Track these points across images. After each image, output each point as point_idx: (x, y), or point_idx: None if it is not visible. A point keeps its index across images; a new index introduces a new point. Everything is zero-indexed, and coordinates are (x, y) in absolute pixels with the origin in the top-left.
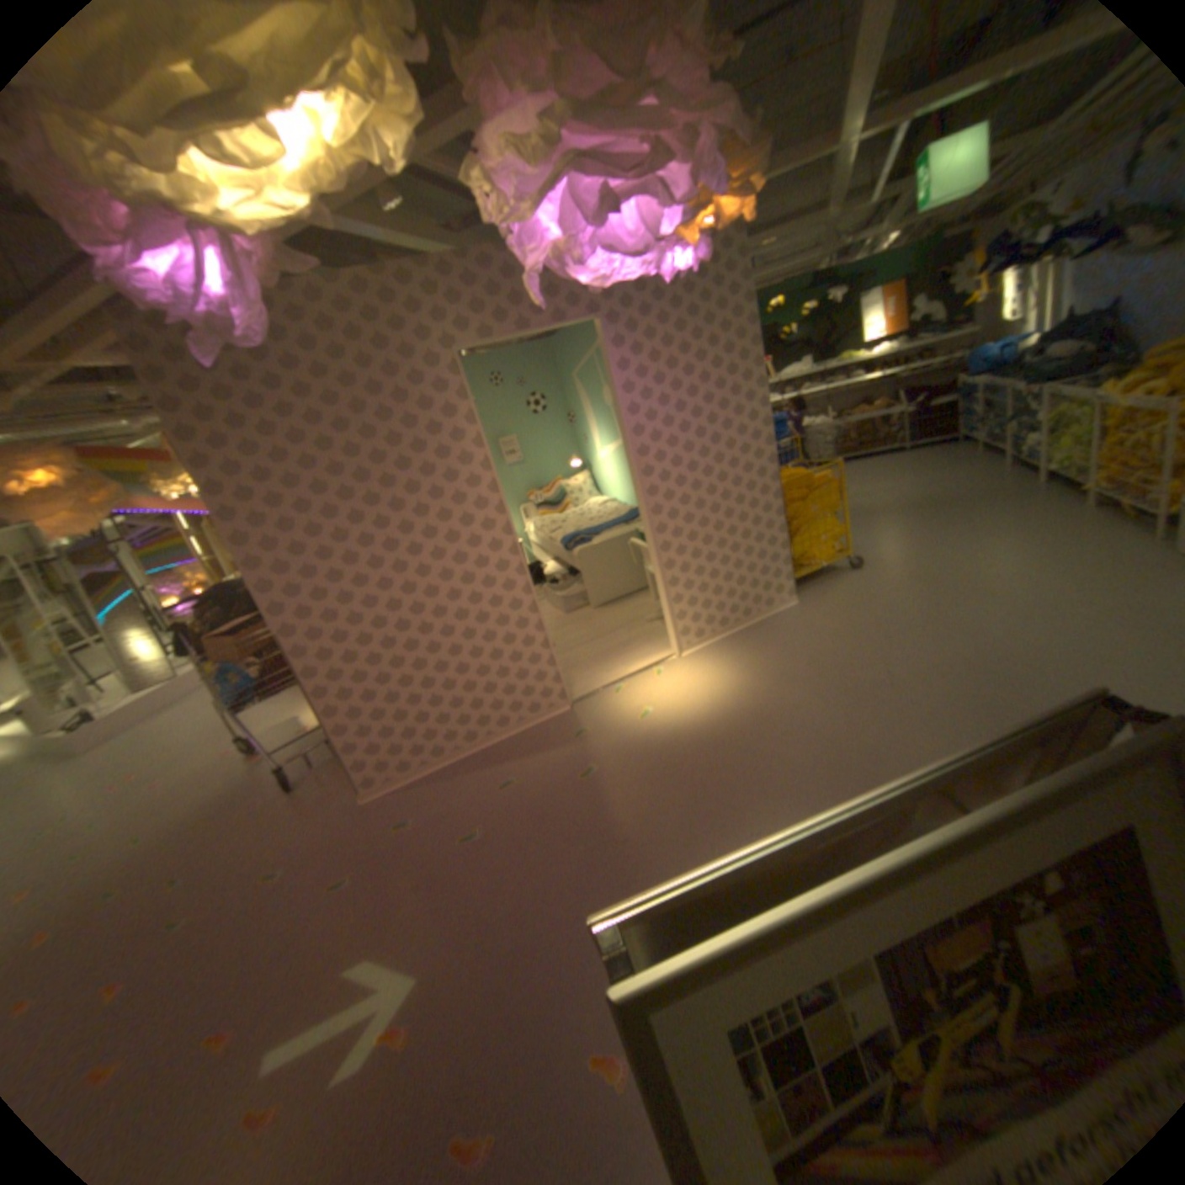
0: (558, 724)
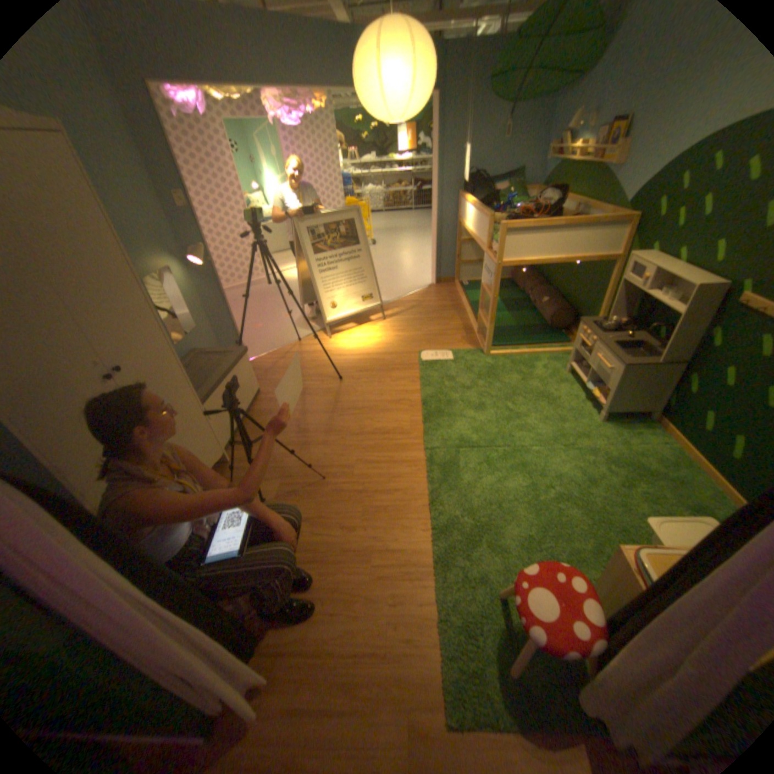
0: (260, 282)
